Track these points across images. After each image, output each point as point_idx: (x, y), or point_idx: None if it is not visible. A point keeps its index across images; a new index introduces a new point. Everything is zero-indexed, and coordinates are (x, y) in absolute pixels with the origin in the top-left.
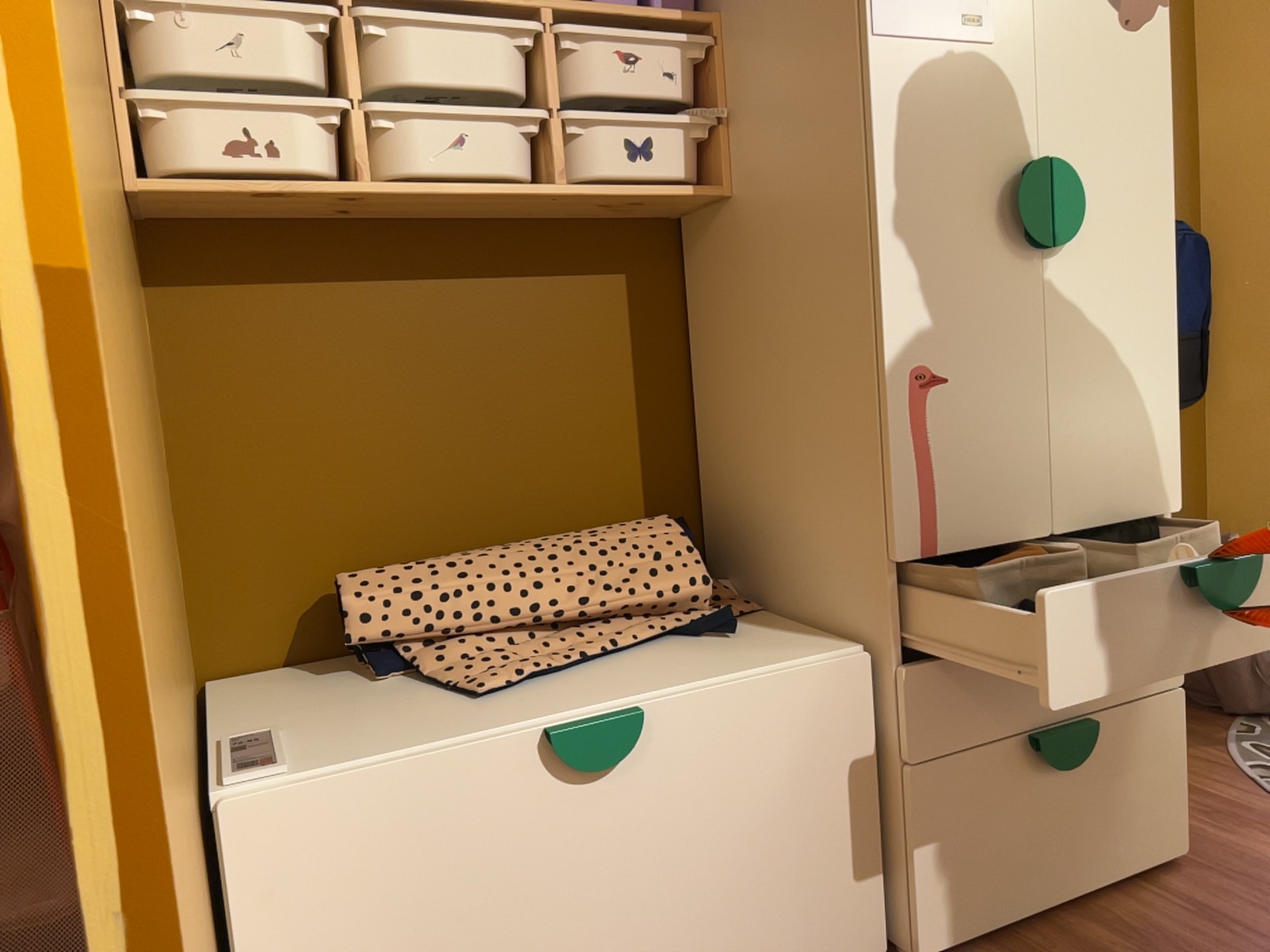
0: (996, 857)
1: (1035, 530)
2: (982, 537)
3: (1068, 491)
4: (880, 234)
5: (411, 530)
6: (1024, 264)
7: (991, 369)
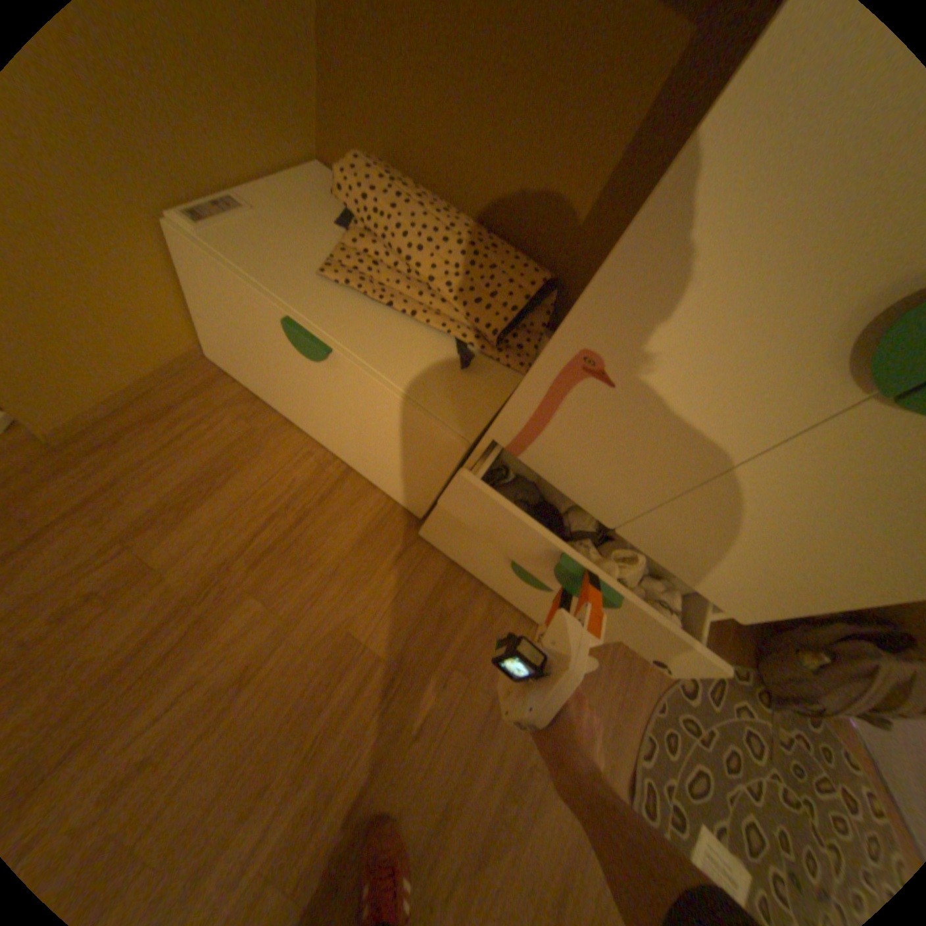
0: (469, 553)
1: (600, 516)
2: (556, 481)
3: (651, 530)
4: (671, 181)
5: (425, 154)
6: (835, 378)
7: (669, 417)
